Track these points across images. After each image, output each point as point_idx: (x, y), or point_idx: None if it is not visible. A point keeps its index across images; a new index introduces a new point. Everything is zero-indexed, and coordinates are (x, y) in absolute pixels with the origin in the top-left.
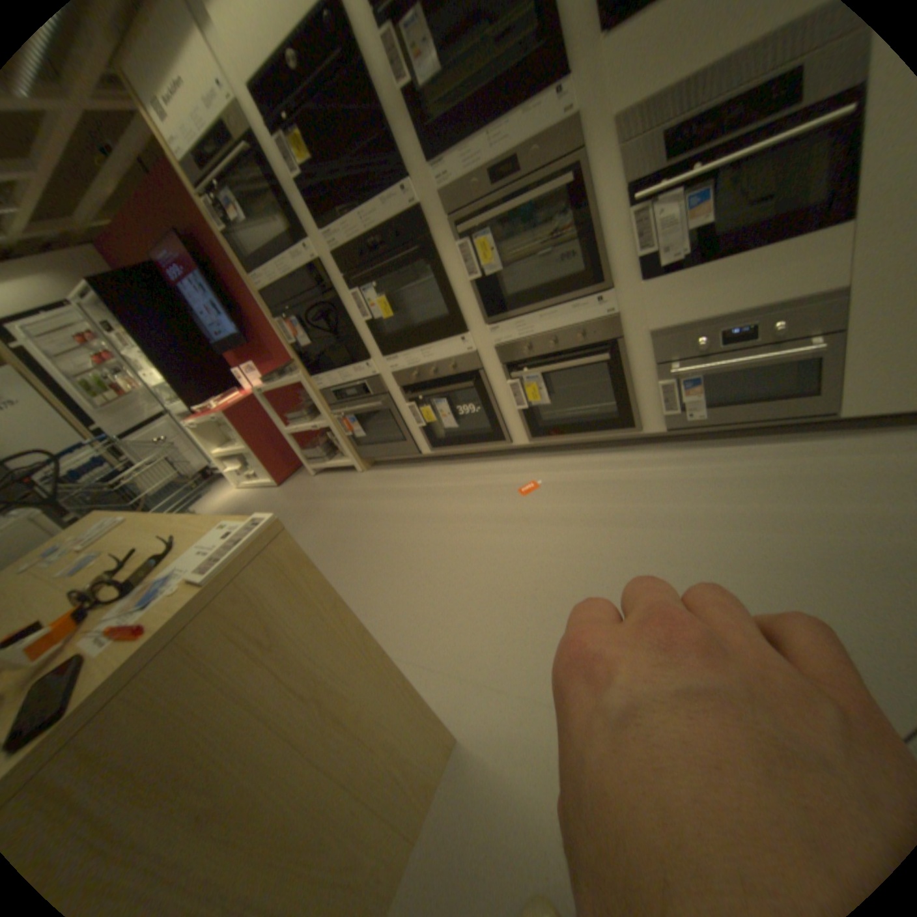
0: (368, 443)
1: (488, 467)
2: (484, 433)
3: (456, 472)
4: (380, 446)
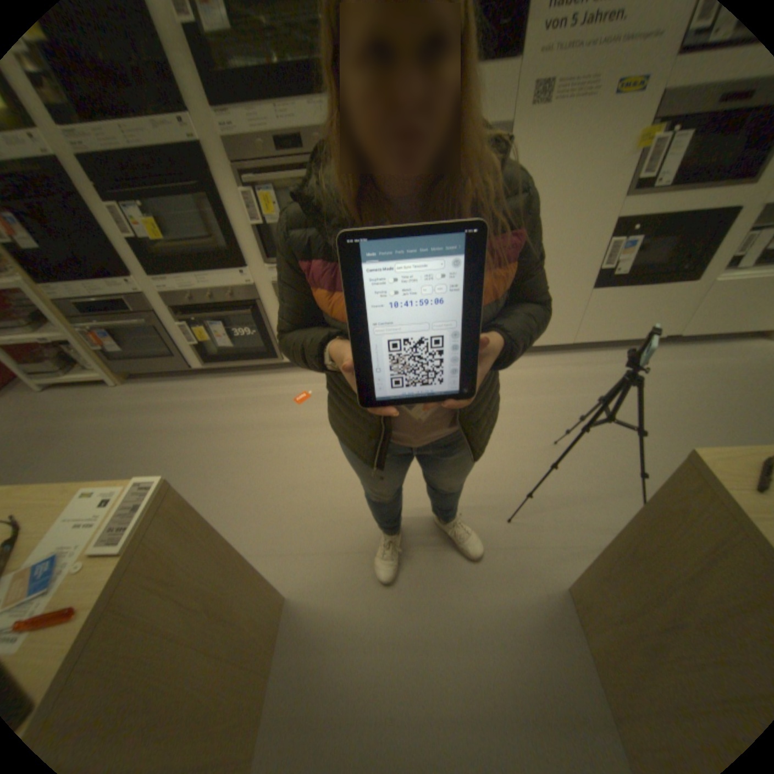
0: (118, 359)
1: (262, 383)
2: (256, 354)
3: (231, 388)
4: (134, 361)
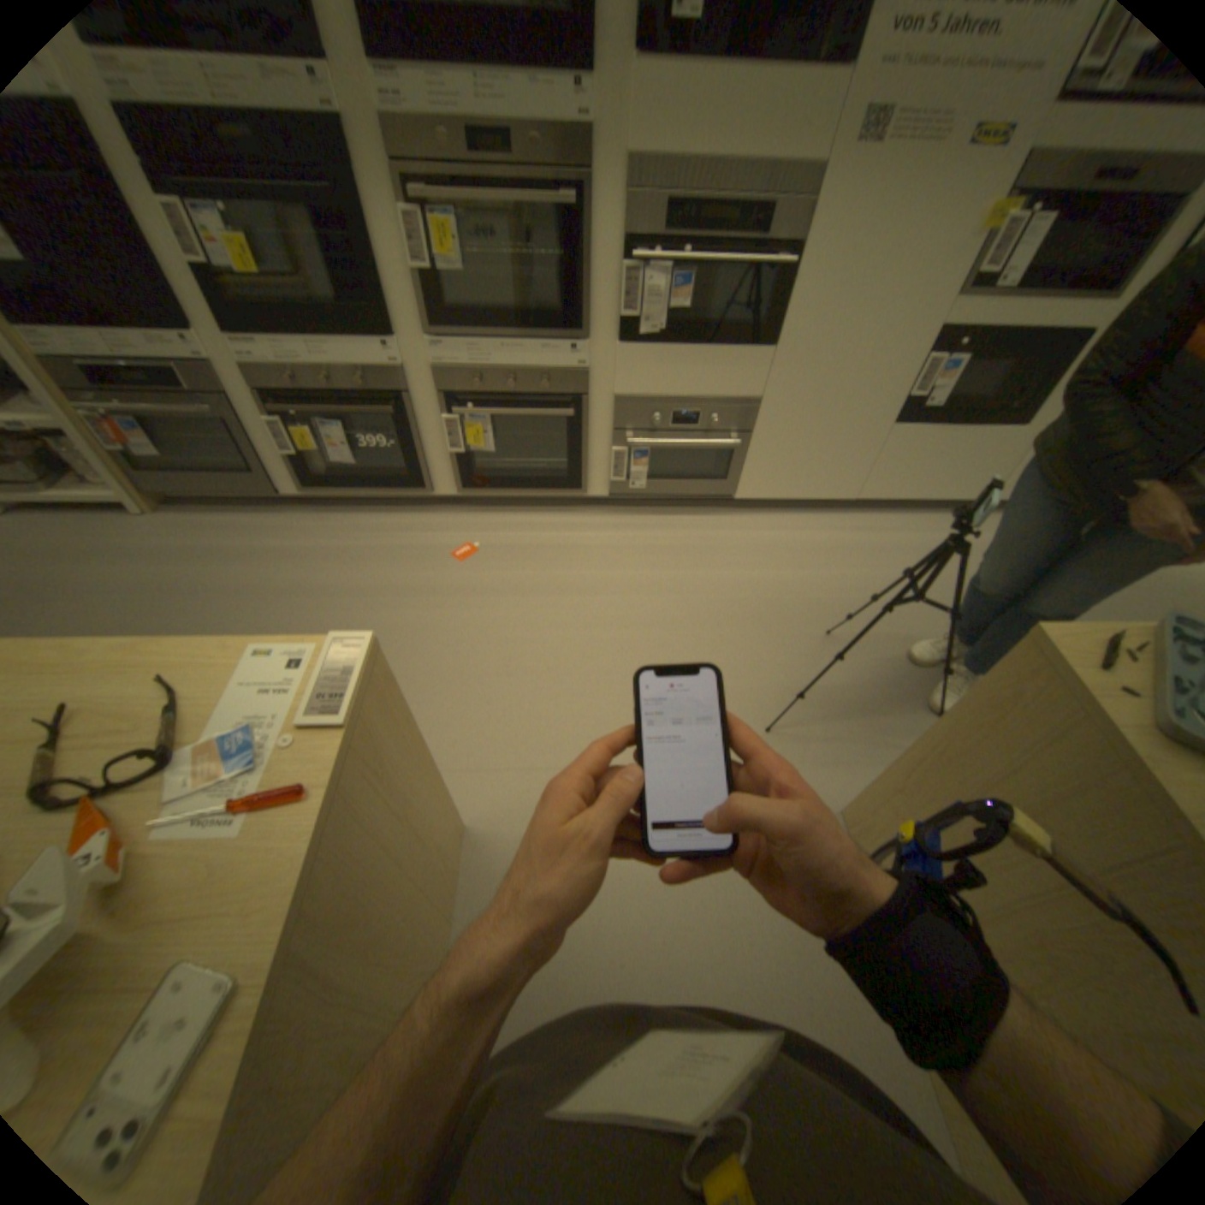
0: (146, 469)
1: (396, 525)
2: (389, 479)
3: (346, 530)
4: (174, 476)
